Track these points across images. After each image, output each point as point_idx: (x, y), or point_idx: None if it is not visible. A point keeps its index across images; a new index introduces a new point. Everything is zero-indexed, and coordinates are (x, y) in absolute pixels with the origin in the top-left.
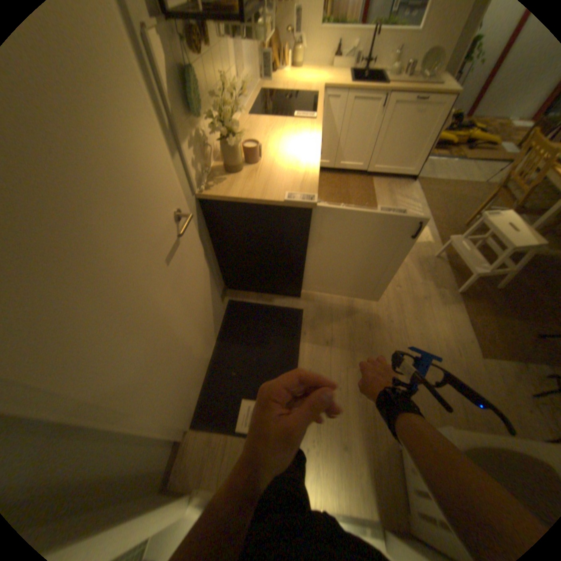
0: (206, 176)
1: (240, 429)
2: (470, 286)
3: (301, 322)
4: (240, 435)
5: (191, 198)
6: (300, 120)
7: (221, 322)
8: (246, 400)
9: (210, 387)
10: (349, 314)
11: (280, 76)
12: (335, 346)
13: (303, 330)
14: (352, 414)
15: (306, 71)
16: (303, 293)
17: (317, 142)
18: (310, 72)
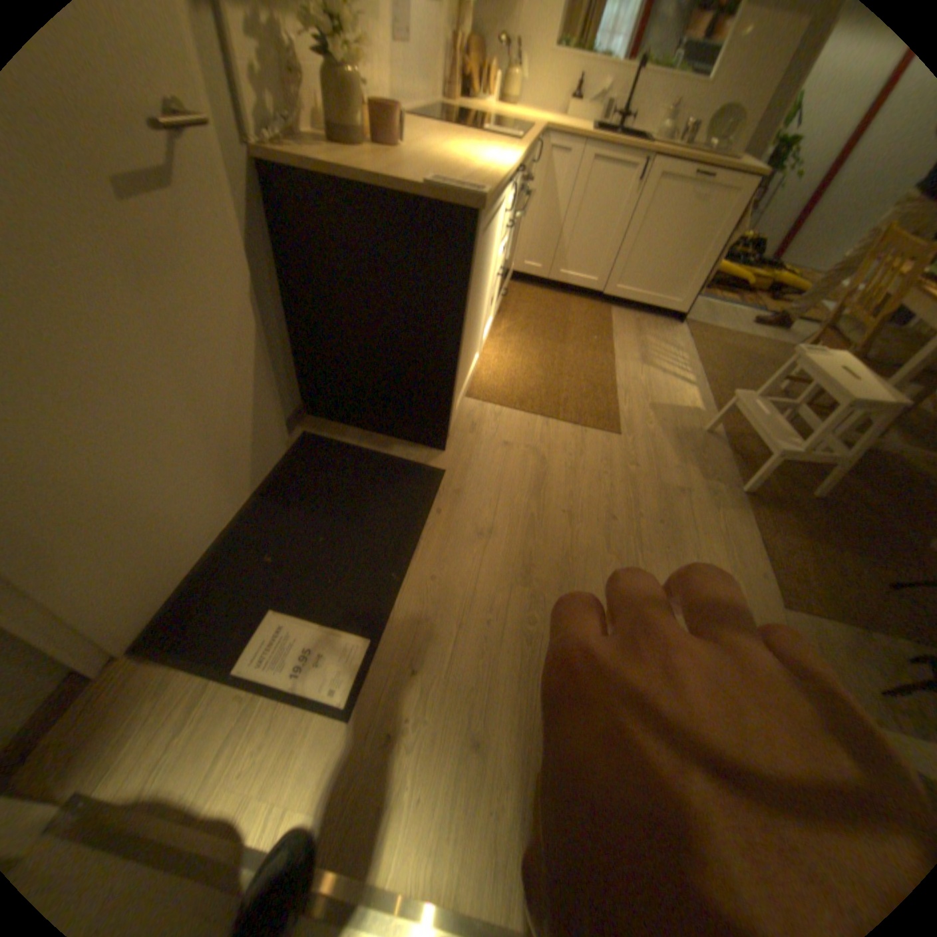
0: (283, 129)
1: (243, 667)
2: (764, 483)
3: (435, 488)
4: (240, 681)
5: (234, 137)
6: (492, 133)
7: (274, 461)
8: (277, 611)
9: (207, 573)
10: (533, 491)
11: (475, 102)
12: (493, 540)
13: (436, 503)
14: (503, 673)
15: (521, 108)
16: (451, 442)
17: (514, 153)
18: (527, 109)
